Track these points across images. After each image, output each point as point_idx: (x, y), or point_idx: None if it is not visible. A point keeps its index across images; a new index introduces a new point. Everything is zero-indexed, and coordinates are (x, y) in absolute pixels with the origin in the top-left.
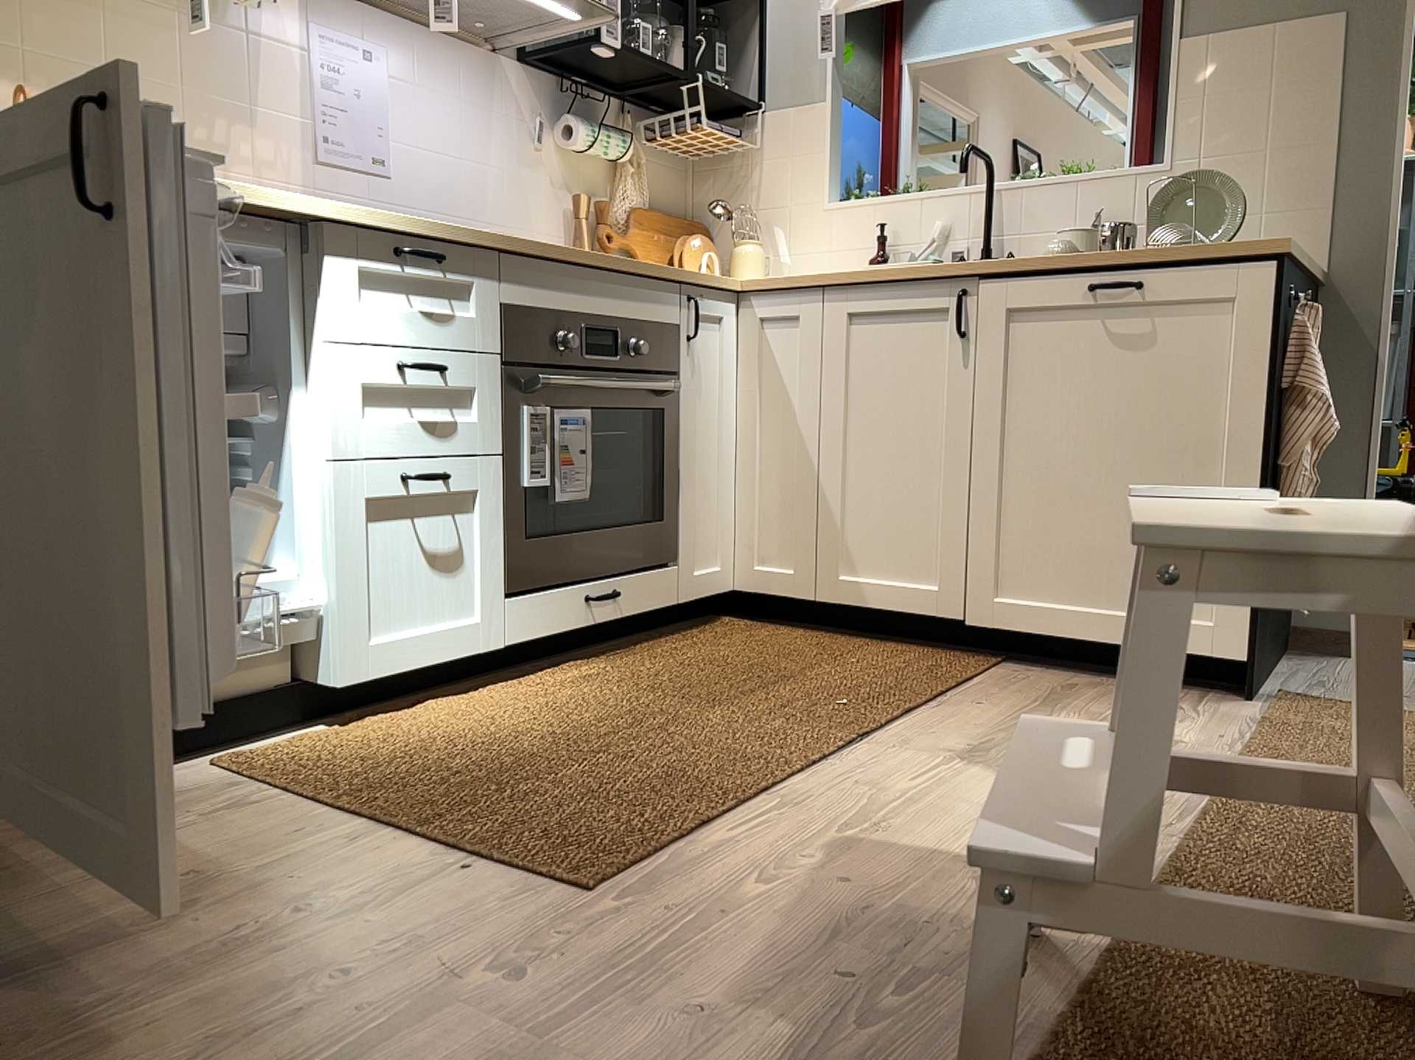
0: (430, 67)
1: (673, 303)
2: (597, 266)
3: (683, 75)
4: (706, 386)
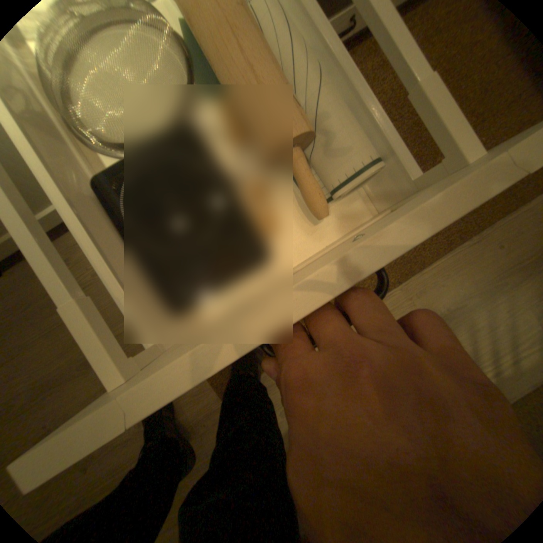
0: None
1: None
2: None
3: None
4: None
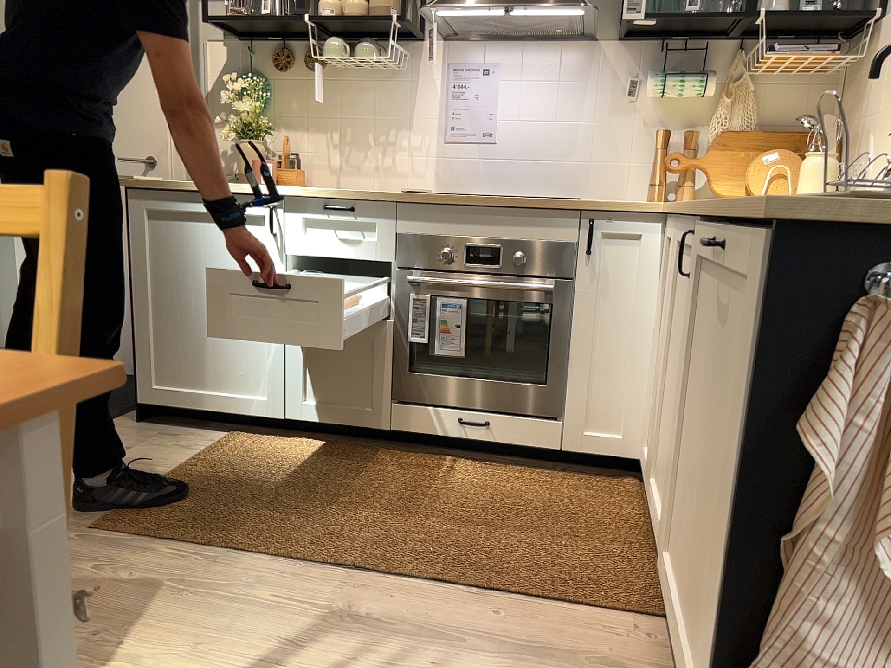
0: (531, 64)
1: (570, 227)
2: (480, 205)
3: (767, 9)
4: (616, 293)
